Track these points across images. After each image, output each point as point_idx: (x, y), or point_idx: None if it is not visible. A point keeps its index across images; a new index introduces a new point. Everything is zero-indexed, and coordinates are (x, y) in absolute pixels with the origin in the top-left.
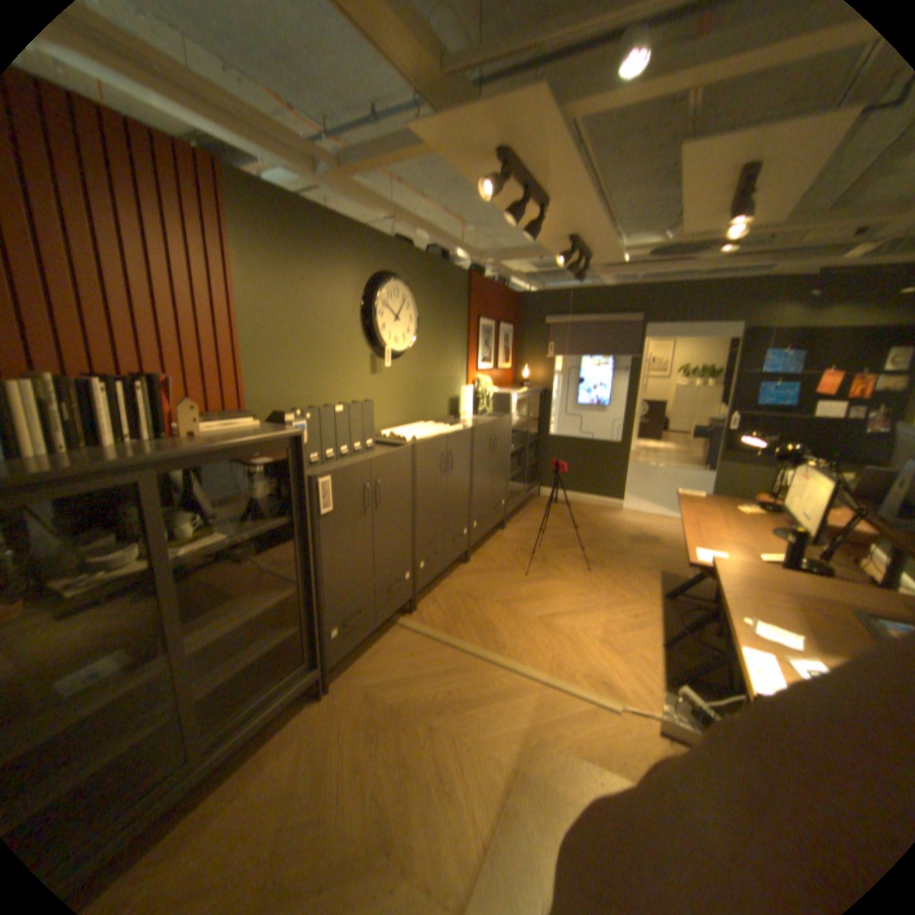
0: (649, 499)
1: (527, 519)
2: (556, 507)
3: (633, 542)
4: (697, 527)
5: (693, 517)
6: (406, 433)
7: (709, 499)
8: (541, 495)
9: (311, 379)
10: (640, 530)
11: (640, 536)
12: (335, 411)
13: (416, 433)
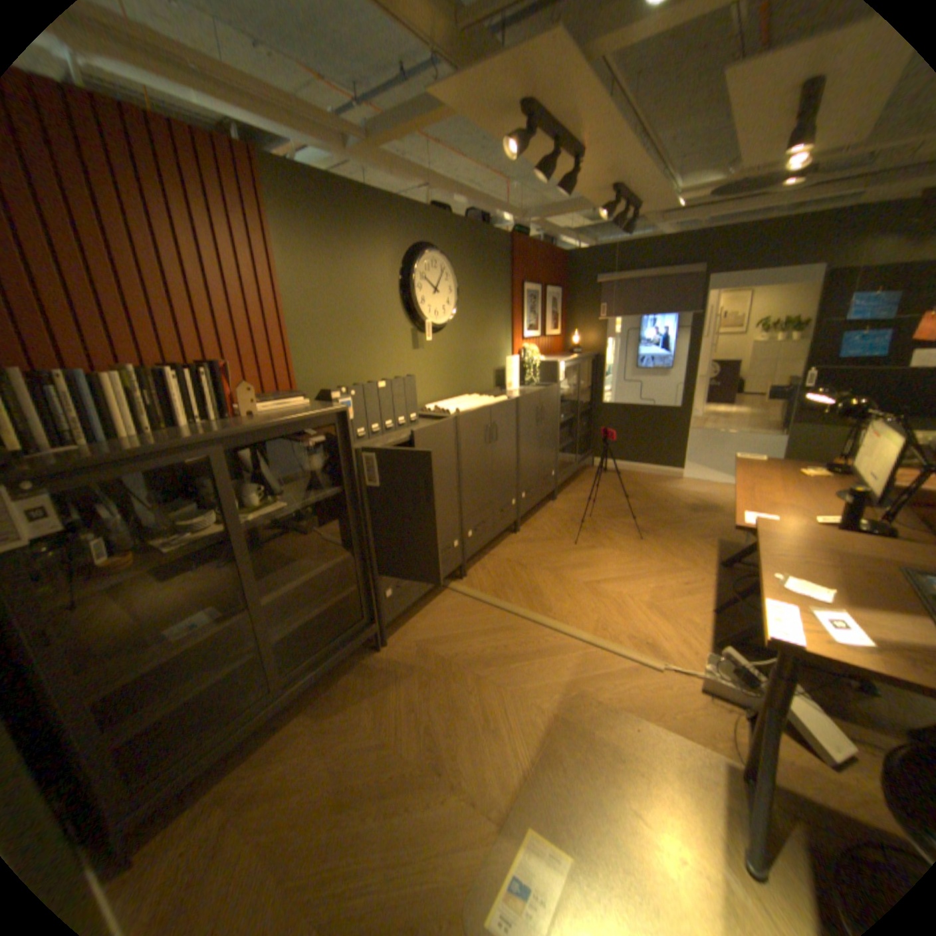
0: (713, 467)
1: (579, 491)
2: (610, 479)
3: (691, 512)
4: (750, 491)
5: (748, 481)
6: (450, 408)
7: (770, 463)
8: (595, 467)
9: (355, 358)
10: (700, 499)
11: (699, 505)
12: (378, 389)
13: (459, 407)
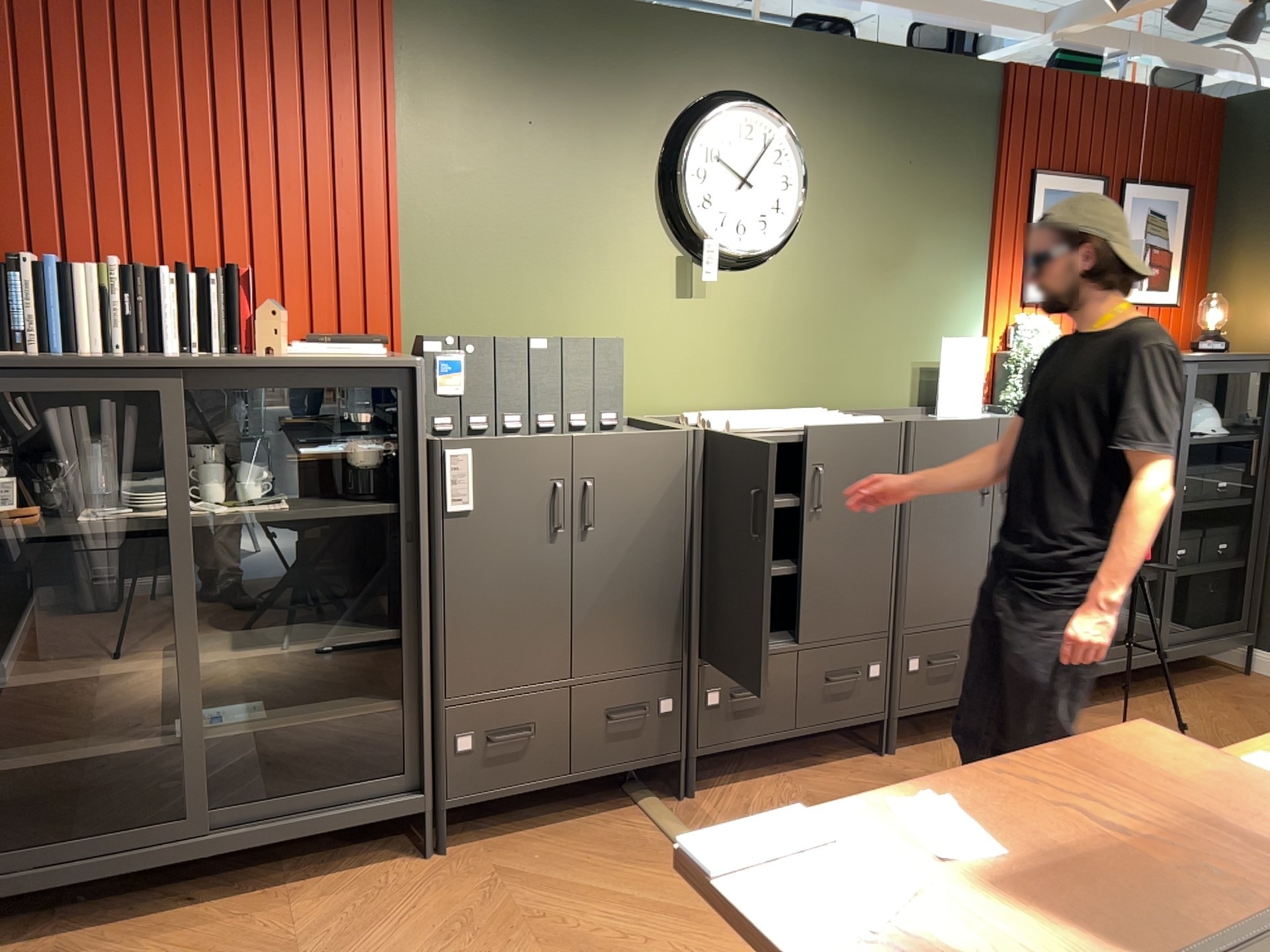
0: None
1: (1146, 715)
2: None
3: None
4: None
5: None
6: (721, 417)
7: None
8: (1257, 675)
9: (534, 298)
10: None
11: None
12: (527, 348)
13: (739, 418)
